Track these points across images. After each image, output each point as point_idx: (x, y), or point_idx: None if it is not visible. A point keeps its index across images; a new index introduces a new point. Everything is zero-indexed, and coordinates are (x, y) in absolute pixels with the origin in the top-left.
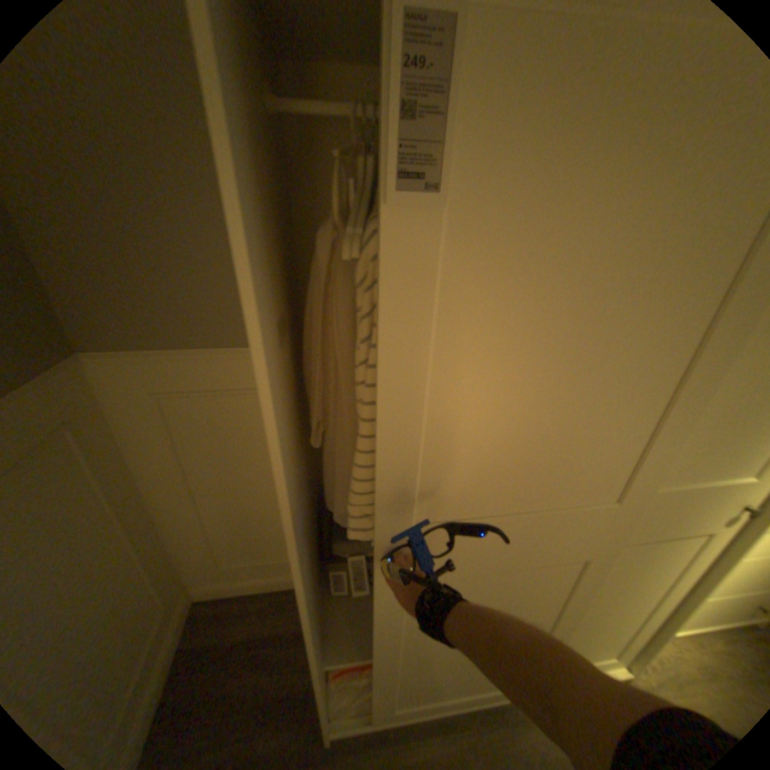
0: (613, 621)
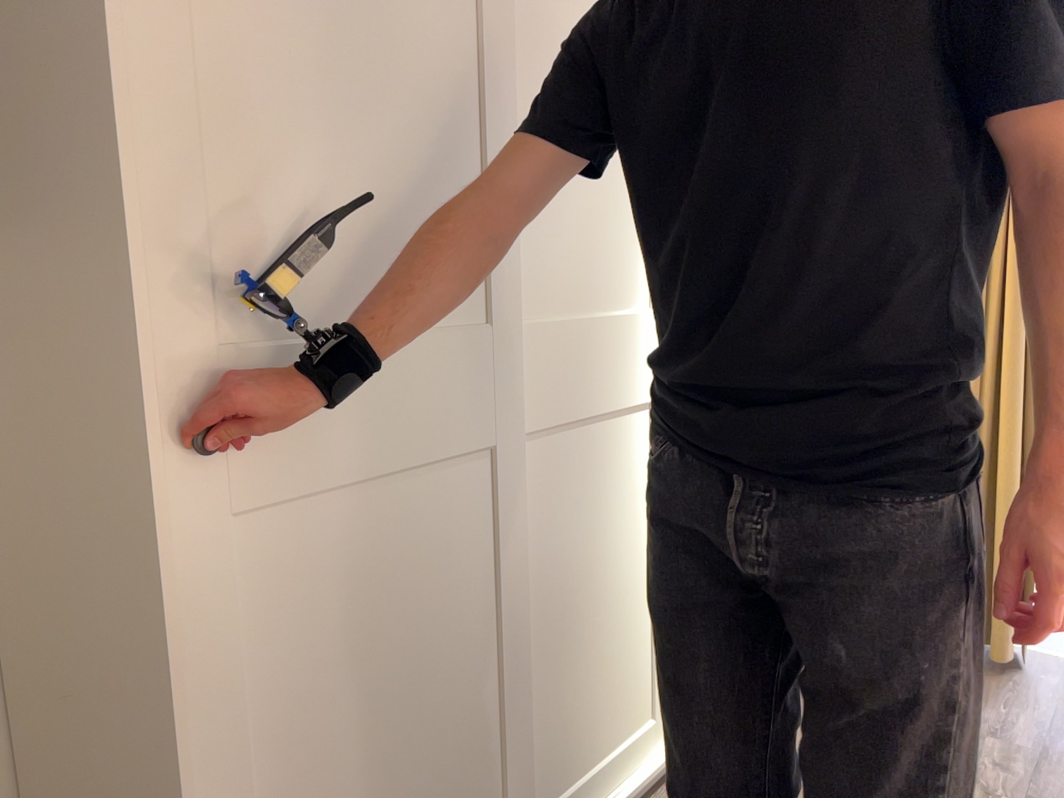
0: (617, 601)
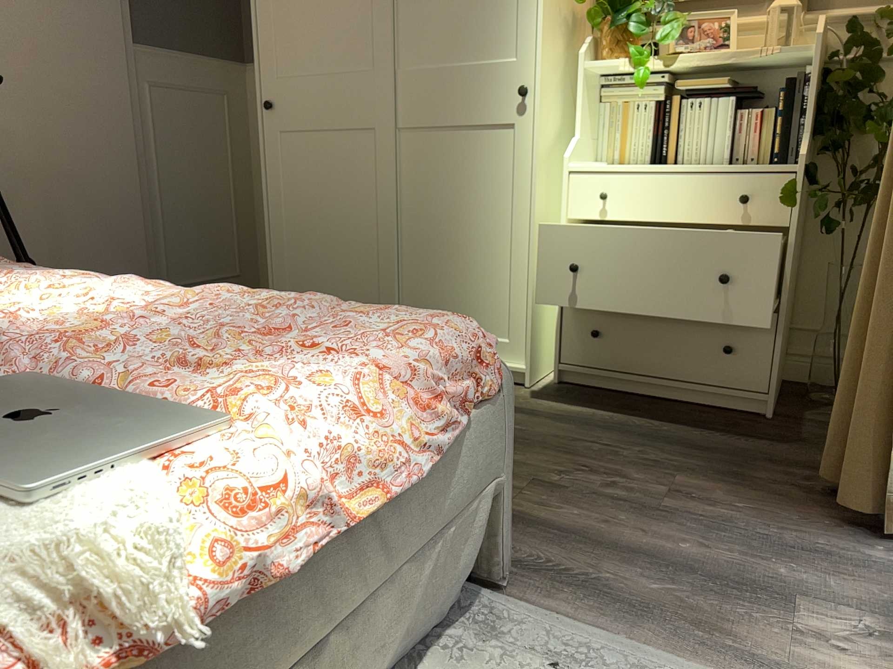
0: (478, 245)
